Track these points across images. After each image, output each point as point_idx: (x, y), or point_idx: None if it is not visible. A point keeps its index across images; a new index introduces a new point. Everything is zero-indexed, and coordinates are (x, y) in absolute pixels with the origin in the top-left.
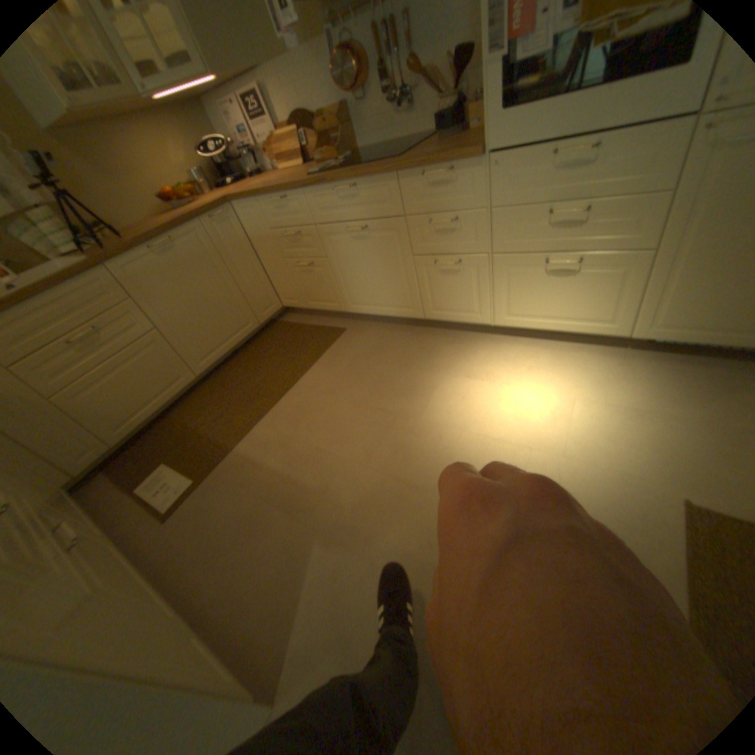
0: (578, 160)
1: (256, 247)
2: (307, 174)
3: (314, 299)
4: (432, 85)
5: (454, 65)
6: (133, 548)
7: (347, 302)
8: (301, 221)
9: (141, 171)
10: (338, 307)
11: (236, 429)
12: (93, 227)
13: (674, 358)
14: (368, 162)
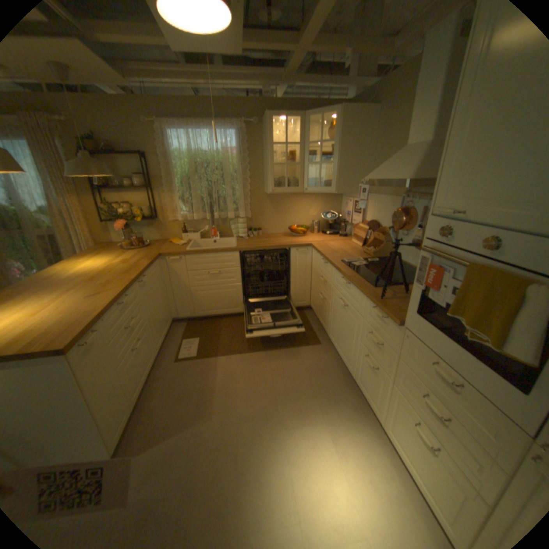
0: (448, 385)
1: (311, 273)
2: (340, 262)
3: (320, 316)
4: None
5: None
6: (160, 362)
7: (329, 332)
8: (328, 279)
9: (292, 215)
10: (326, 330)
11: (228, 350)
12: (257, 230)
13: None
14: (361, 279)
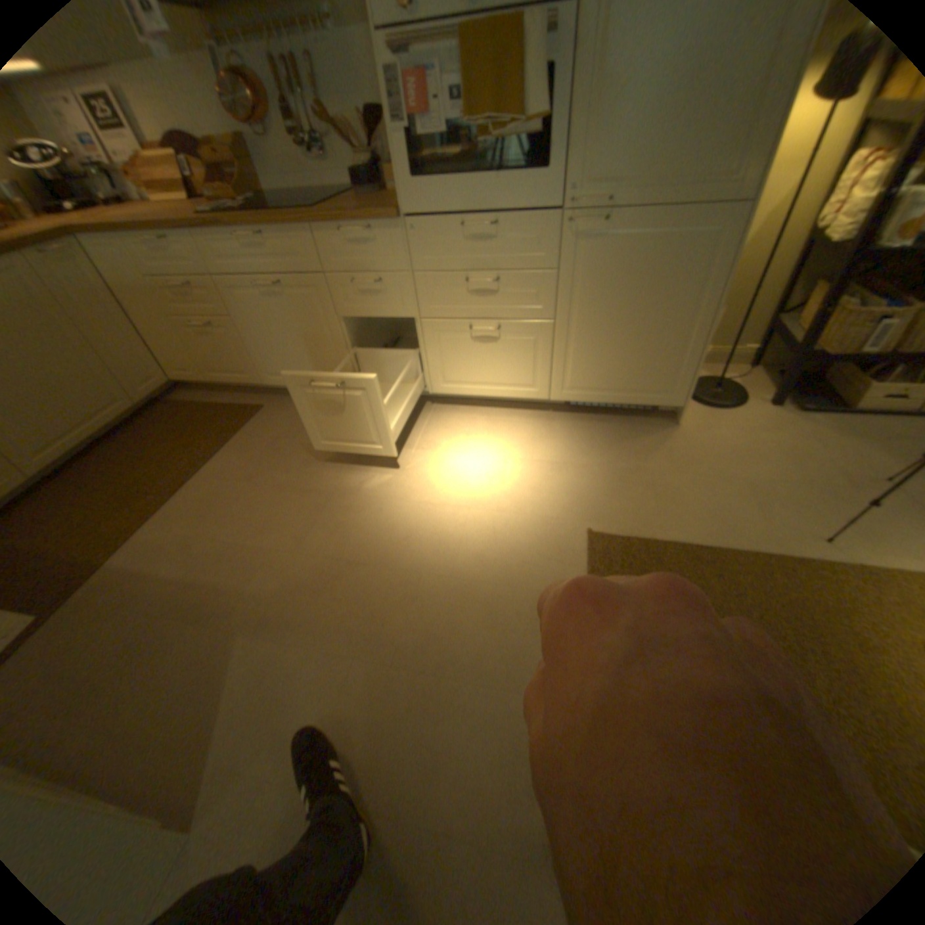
0: (481, 235)
1: (120, 301)
2: (193, 214)
3: (215, 371)
4: (343, 138)
5: (365, 122)
6: None
7: (261, 373)
8: (189, 270)
9: None
10: (249, 380)
11: (105, 541)
12: None
13: (583, 417)
14: (274, 209)
